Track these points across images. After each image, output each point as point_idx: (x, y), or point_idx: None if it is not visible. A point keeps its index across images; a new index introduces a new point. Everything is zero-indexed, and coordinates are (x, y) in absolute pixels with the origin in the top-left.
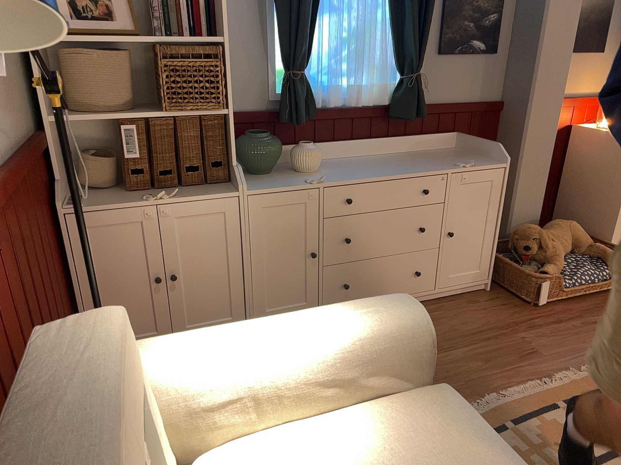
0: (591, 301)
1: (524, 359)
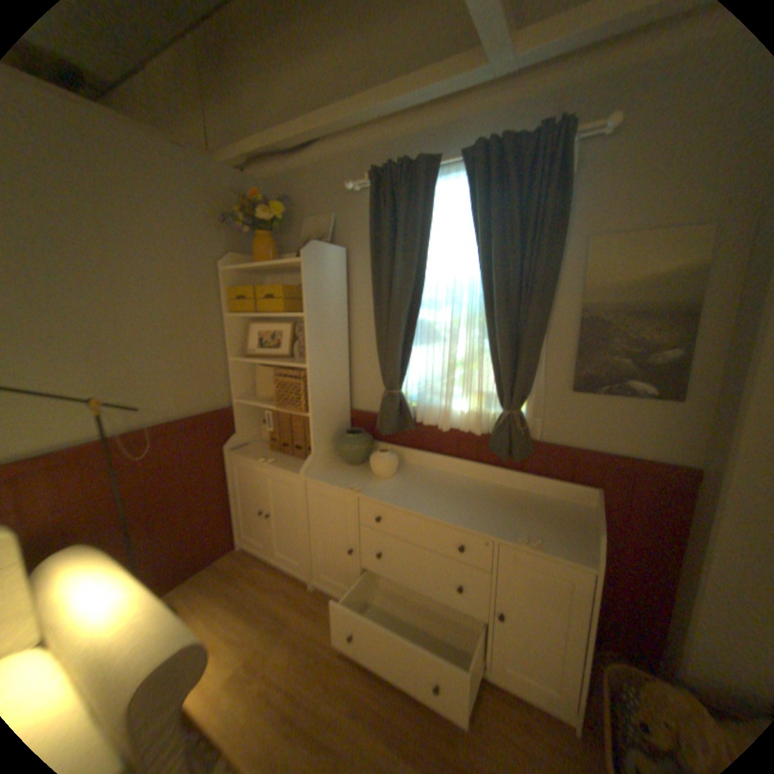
0: None
1: None
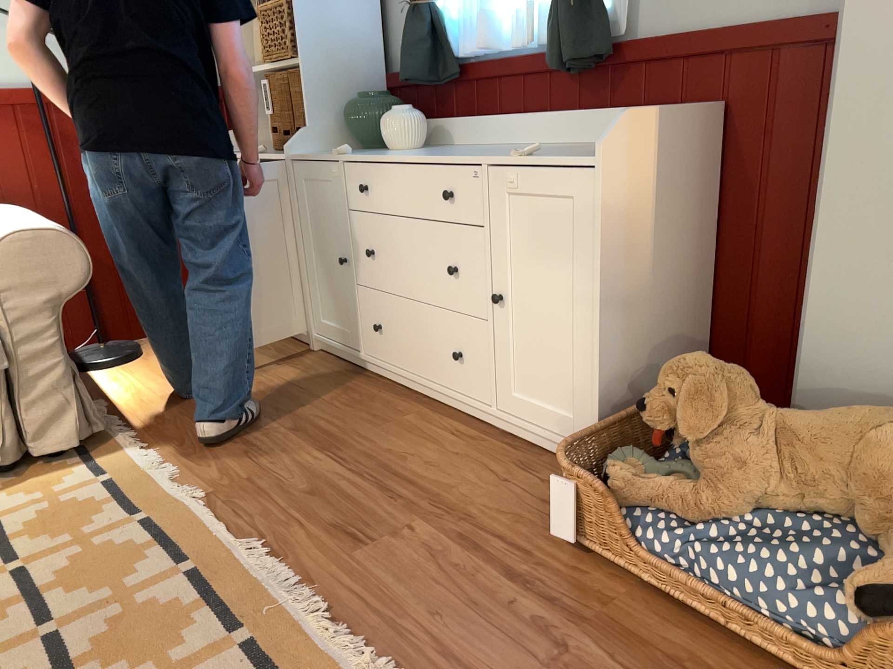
0: (714, 654)
1: (330, 530)
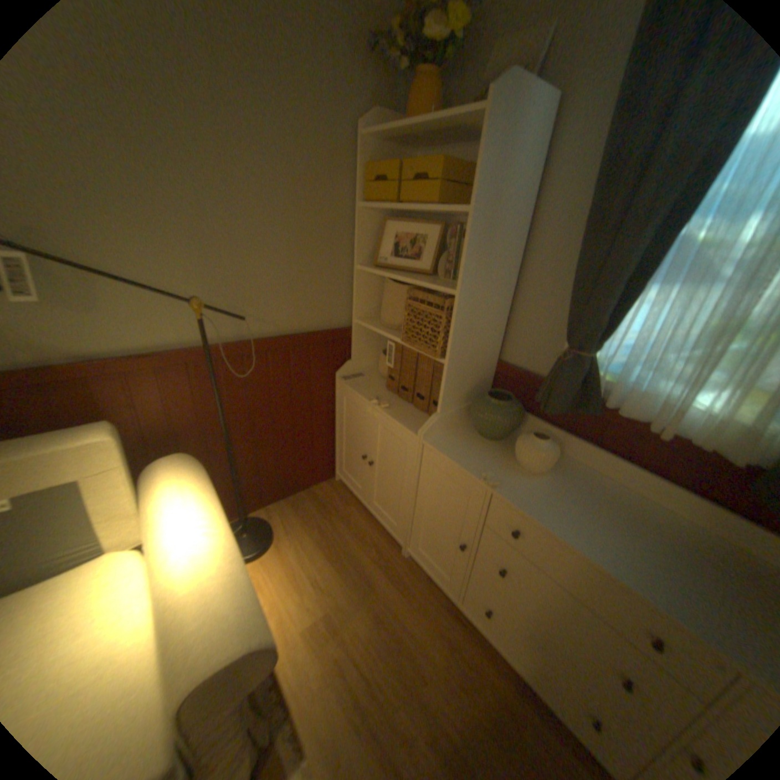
0: None
1: None
